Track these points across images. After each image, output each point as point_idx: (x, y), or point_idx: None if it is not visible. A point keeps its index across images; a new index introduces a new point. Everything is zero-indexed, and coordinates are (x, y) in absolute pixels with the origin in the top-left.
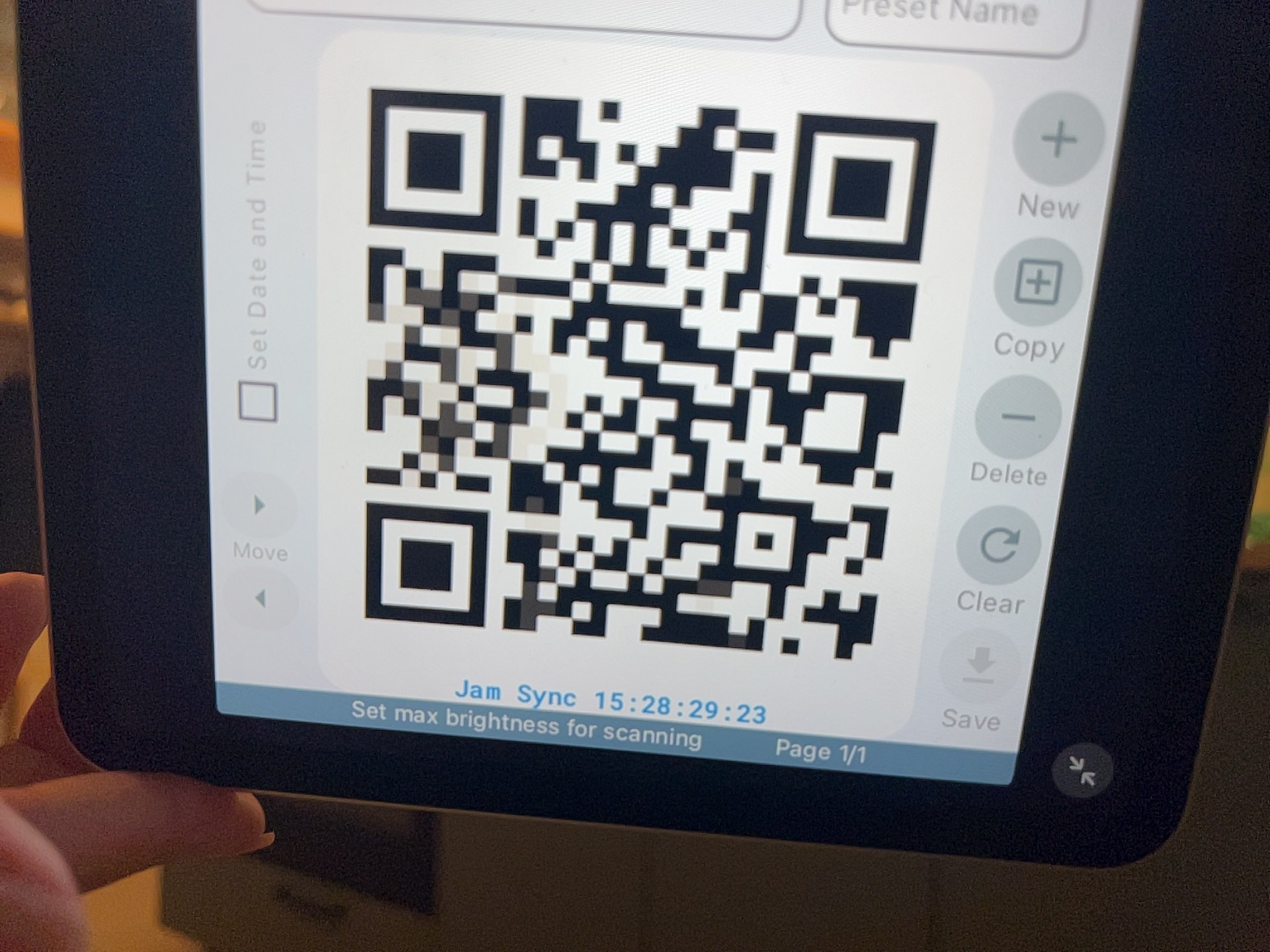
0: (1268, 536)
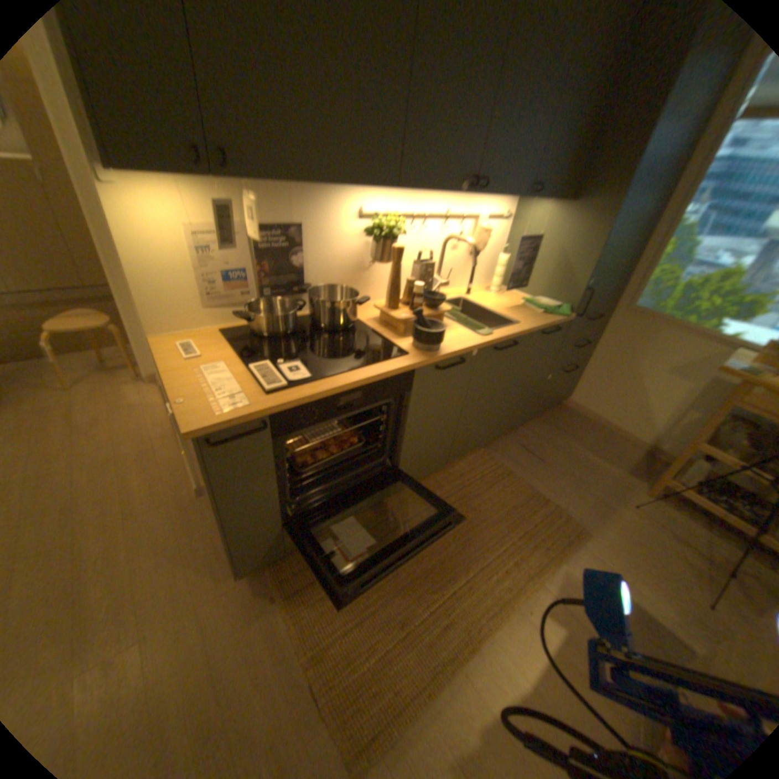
0: (557, 314)
